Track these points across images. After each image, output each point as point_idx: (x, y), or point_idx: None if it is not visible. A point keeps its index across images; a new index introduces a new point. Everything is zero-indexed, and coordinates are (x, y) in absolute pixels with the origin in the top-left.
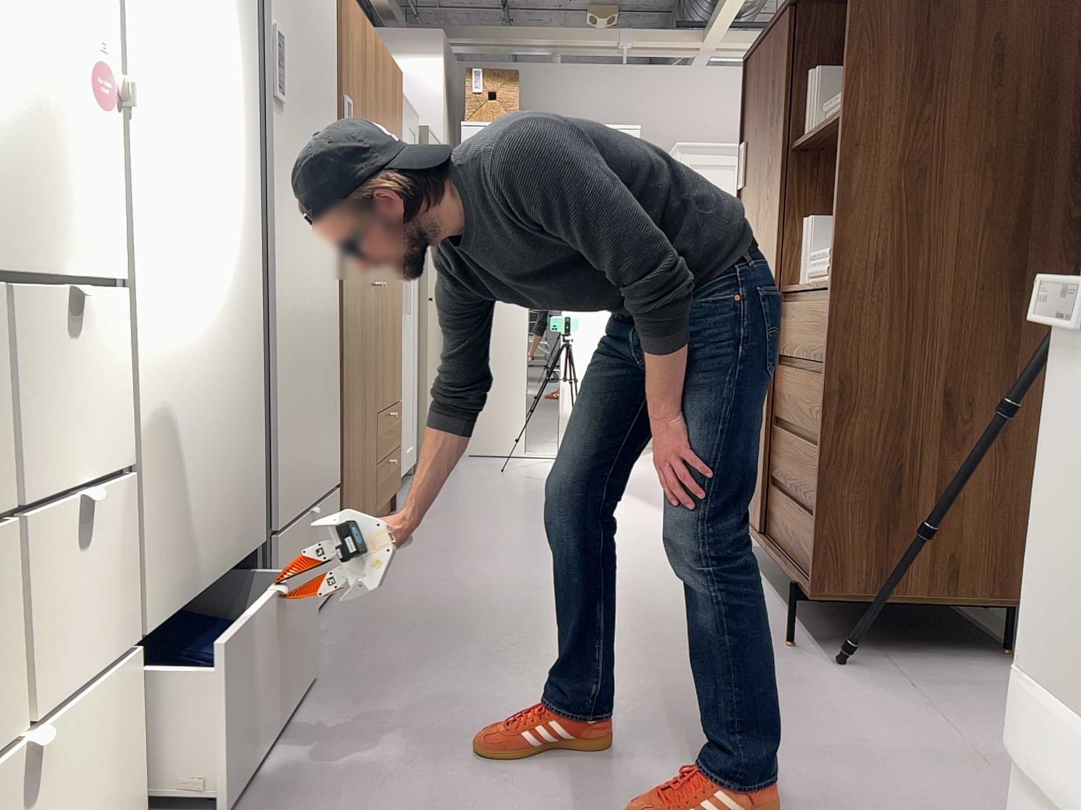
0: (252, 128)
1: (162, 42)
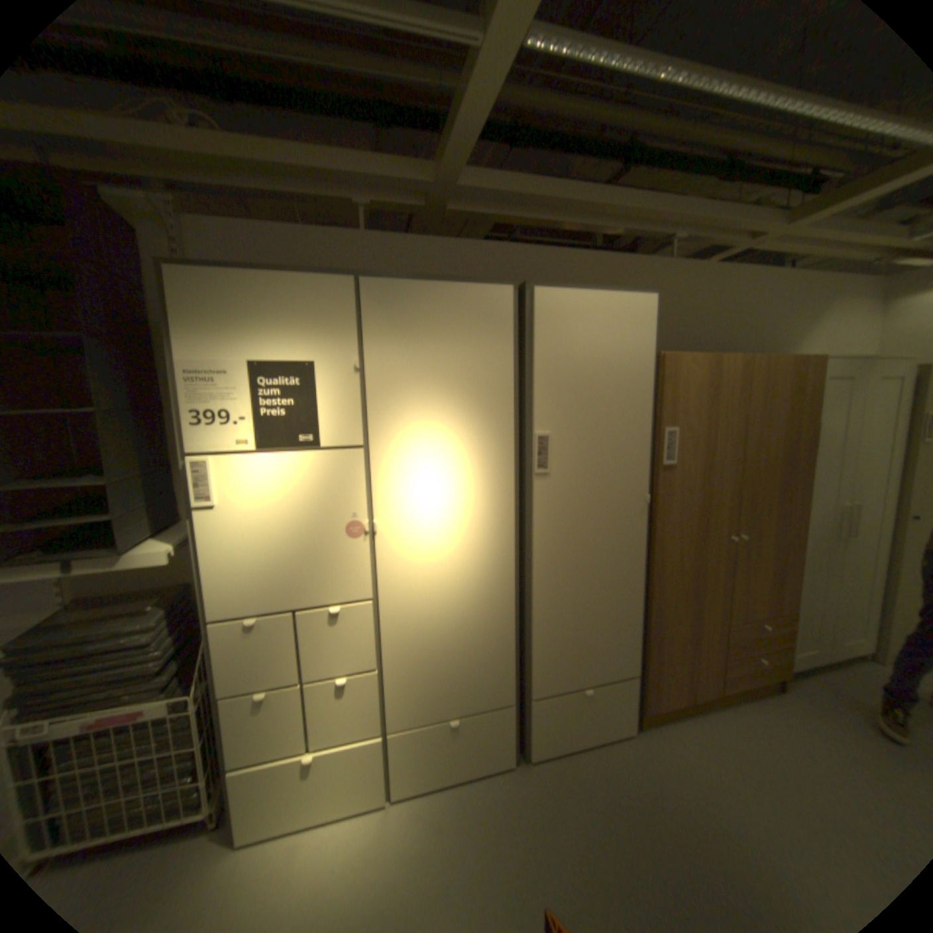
0: (514, 496)
1: (410, 492)
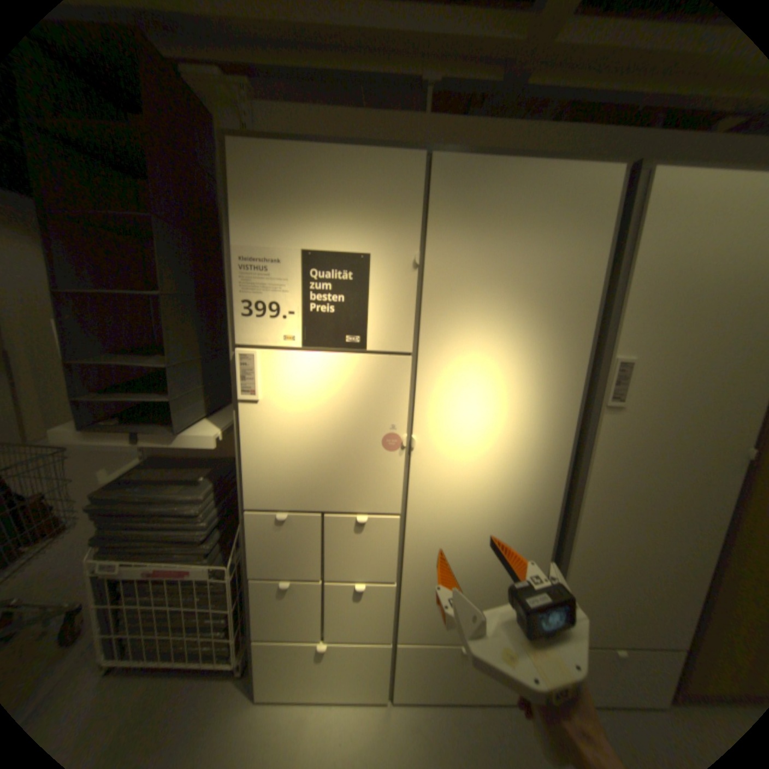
0: (576, 428)
1: (456, 410)
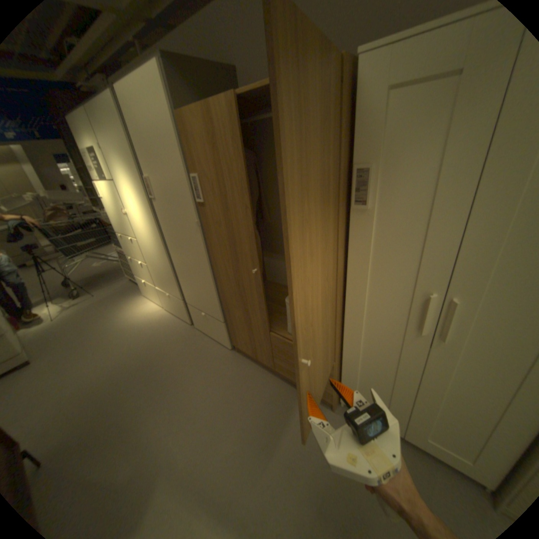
0: (152, 208)
1: (127, 201)
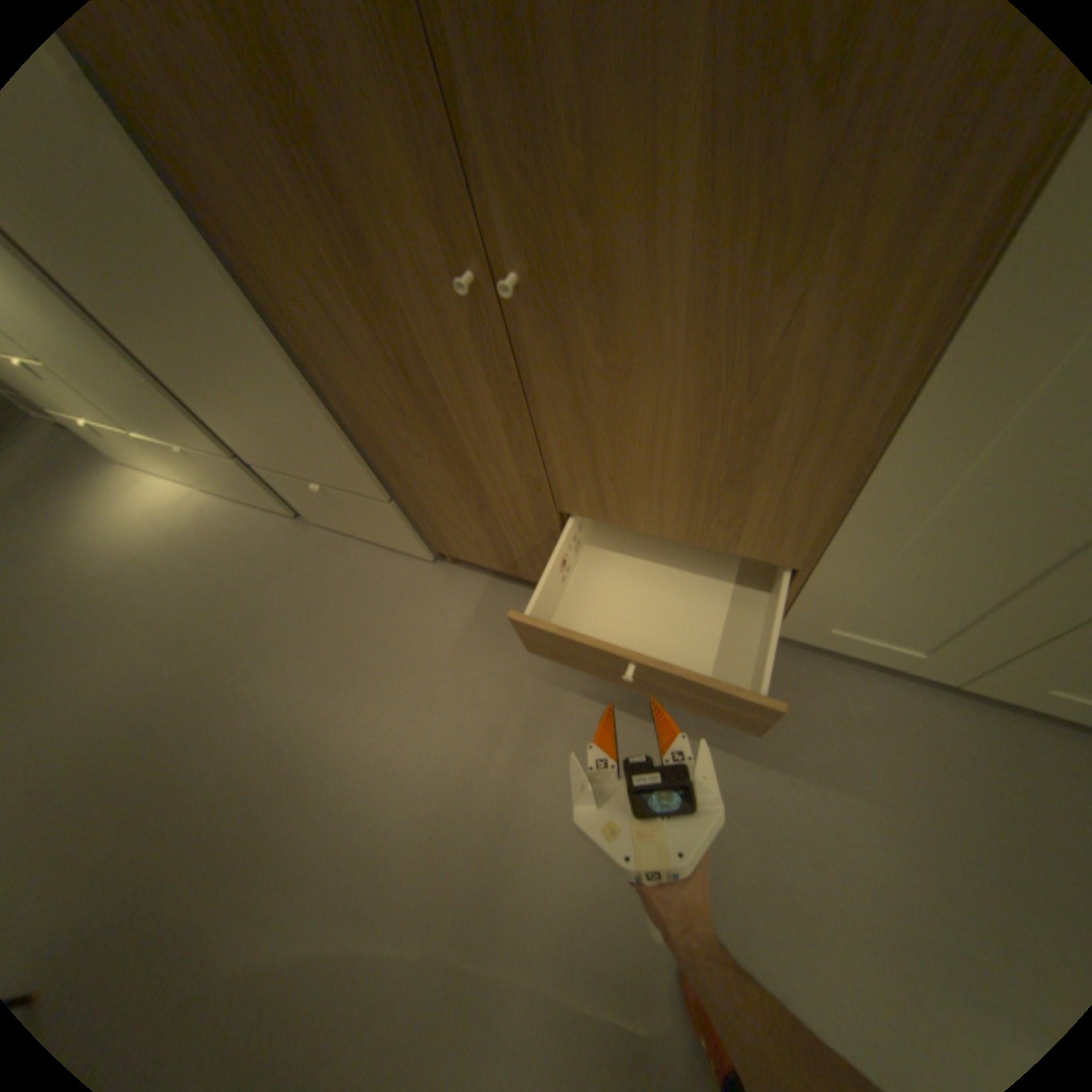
0: None
1: None
